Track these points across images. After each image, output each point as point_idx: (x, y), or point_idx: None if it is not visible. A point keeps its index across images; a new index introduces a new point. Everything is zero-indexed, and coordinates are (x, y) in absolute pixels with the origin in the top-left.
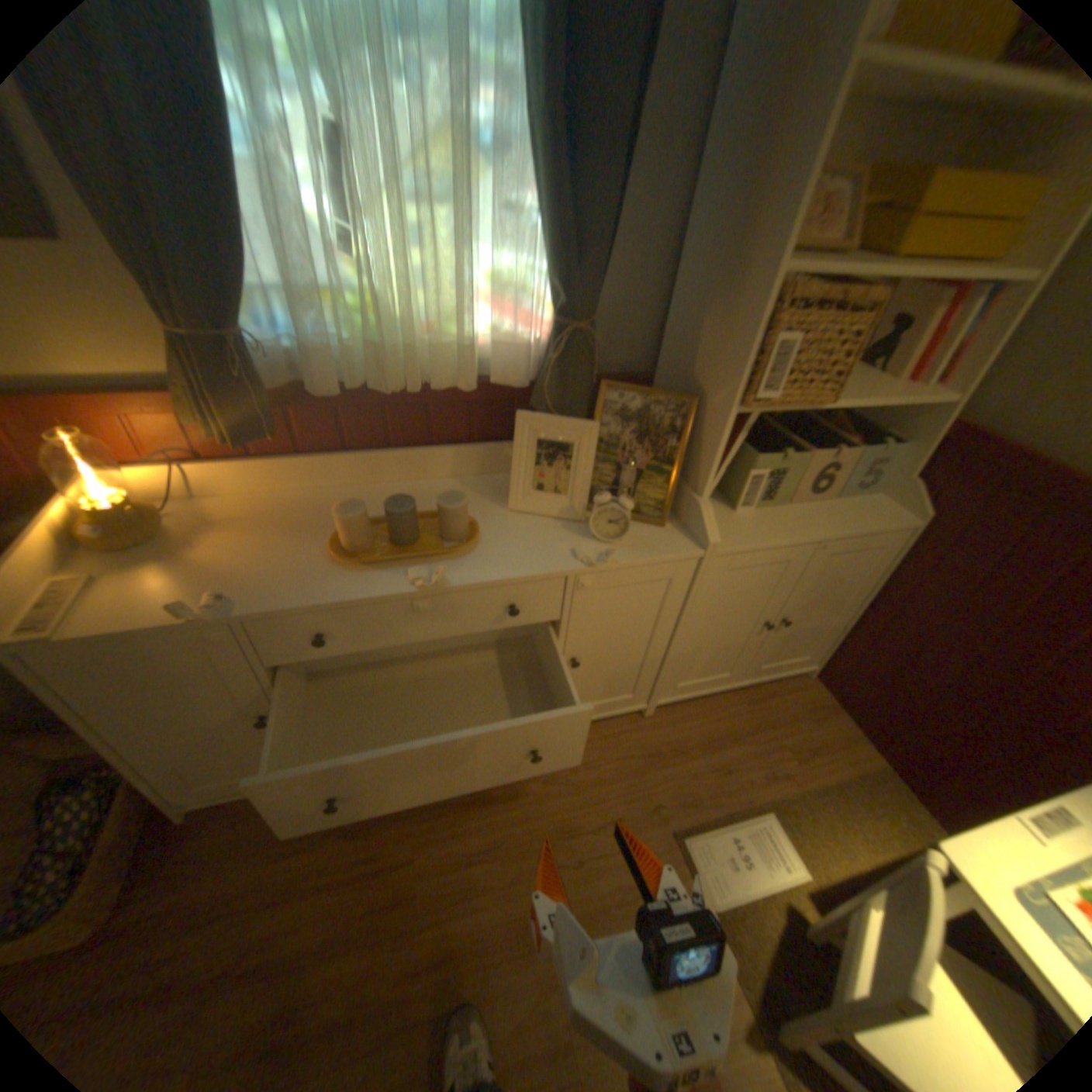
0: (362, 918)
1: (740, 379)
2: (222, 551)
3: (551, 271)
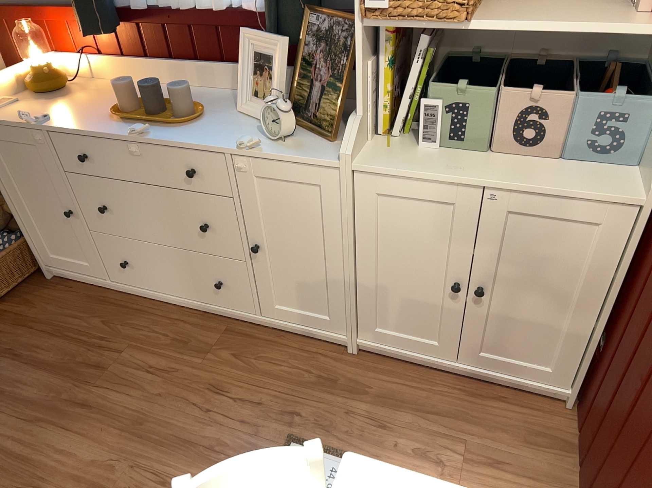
0: (82, 360)
1: None
2: (80, 104)
3: None
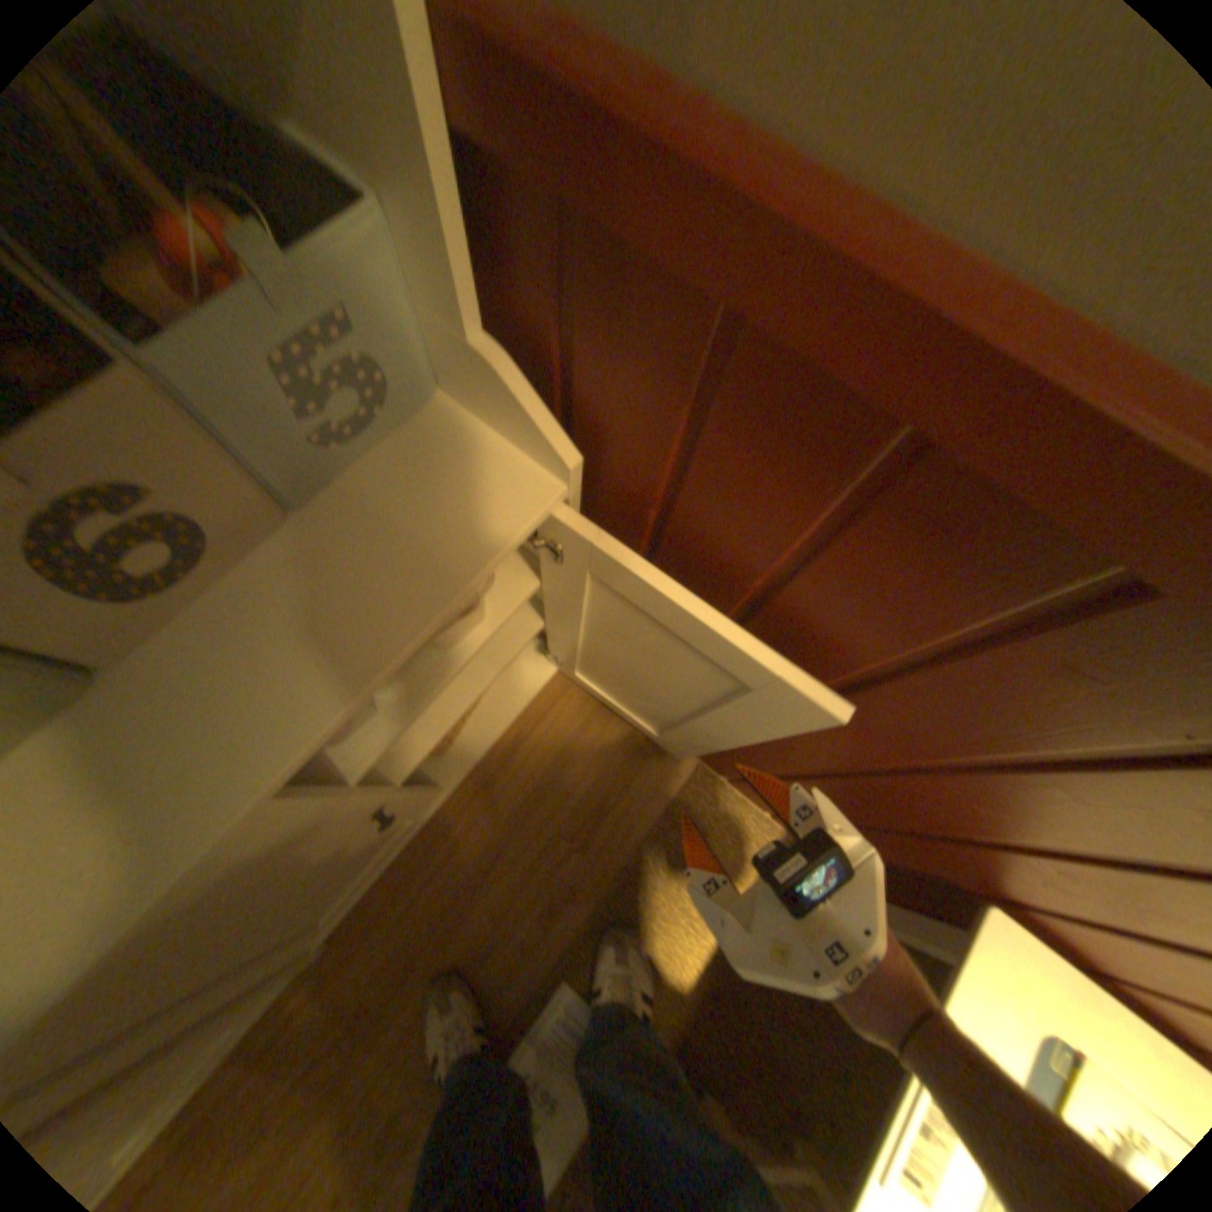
0: None
1: None
2: None
3: None
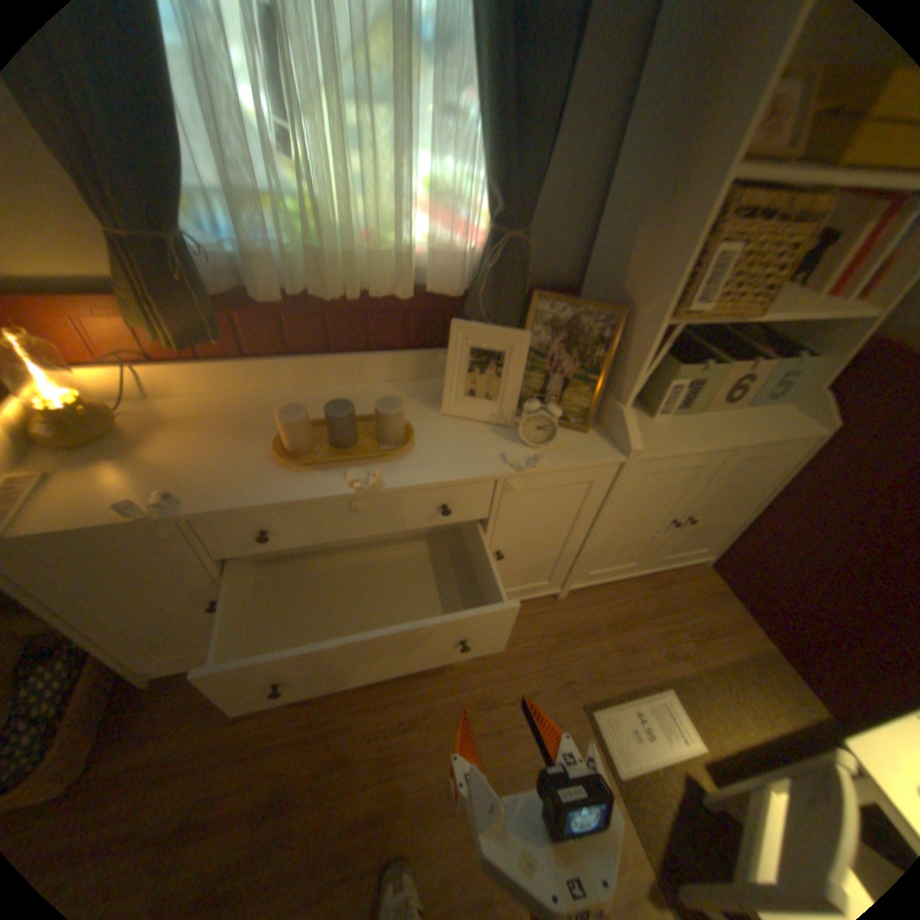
0: (305, 779)
1: (675, 290)
2: (171, 450)
3: (490, 177)
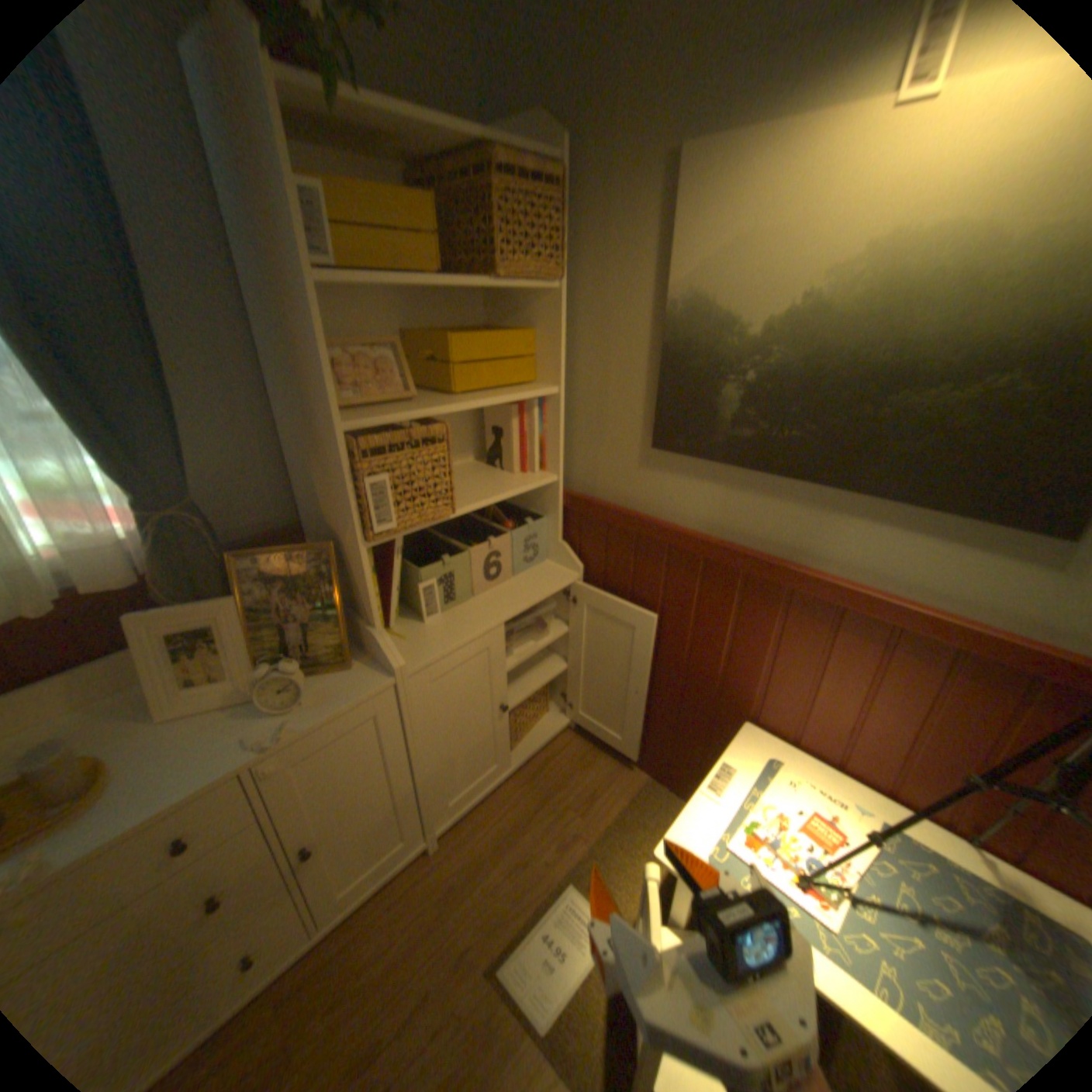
0: None
1: (354, 521)
2: None
3: (105, 471)
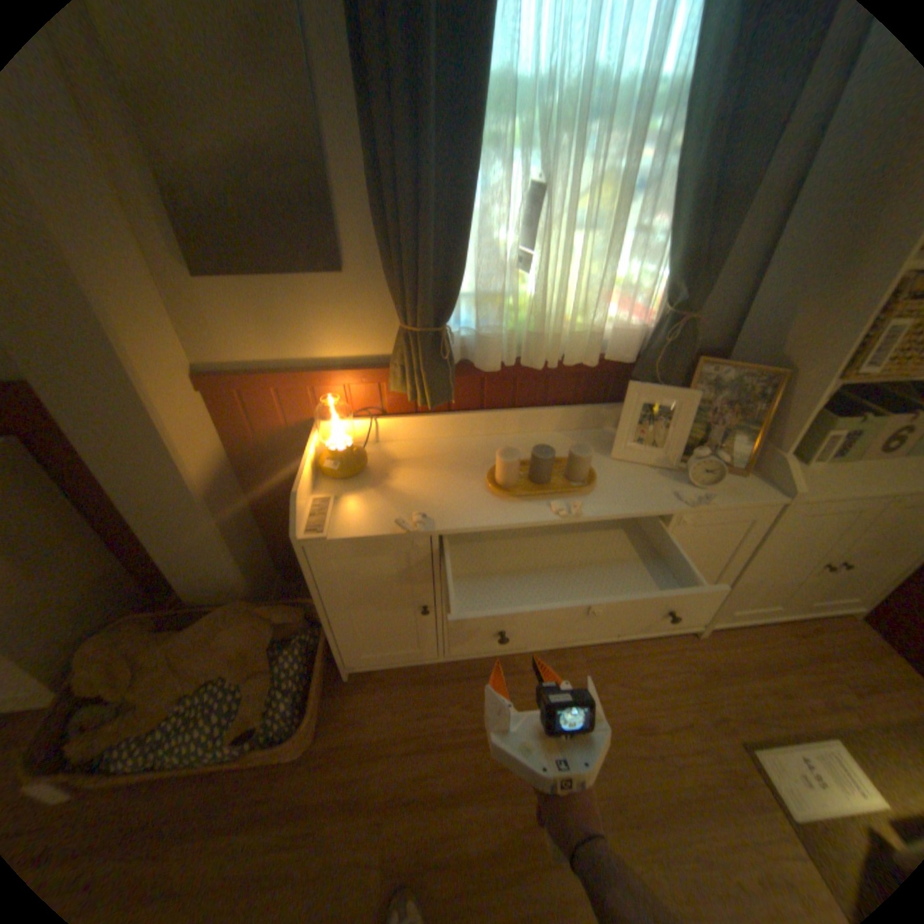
0: (488, 775)
1: (843, 356)
2: (410, 481)
3: (676, 275)
